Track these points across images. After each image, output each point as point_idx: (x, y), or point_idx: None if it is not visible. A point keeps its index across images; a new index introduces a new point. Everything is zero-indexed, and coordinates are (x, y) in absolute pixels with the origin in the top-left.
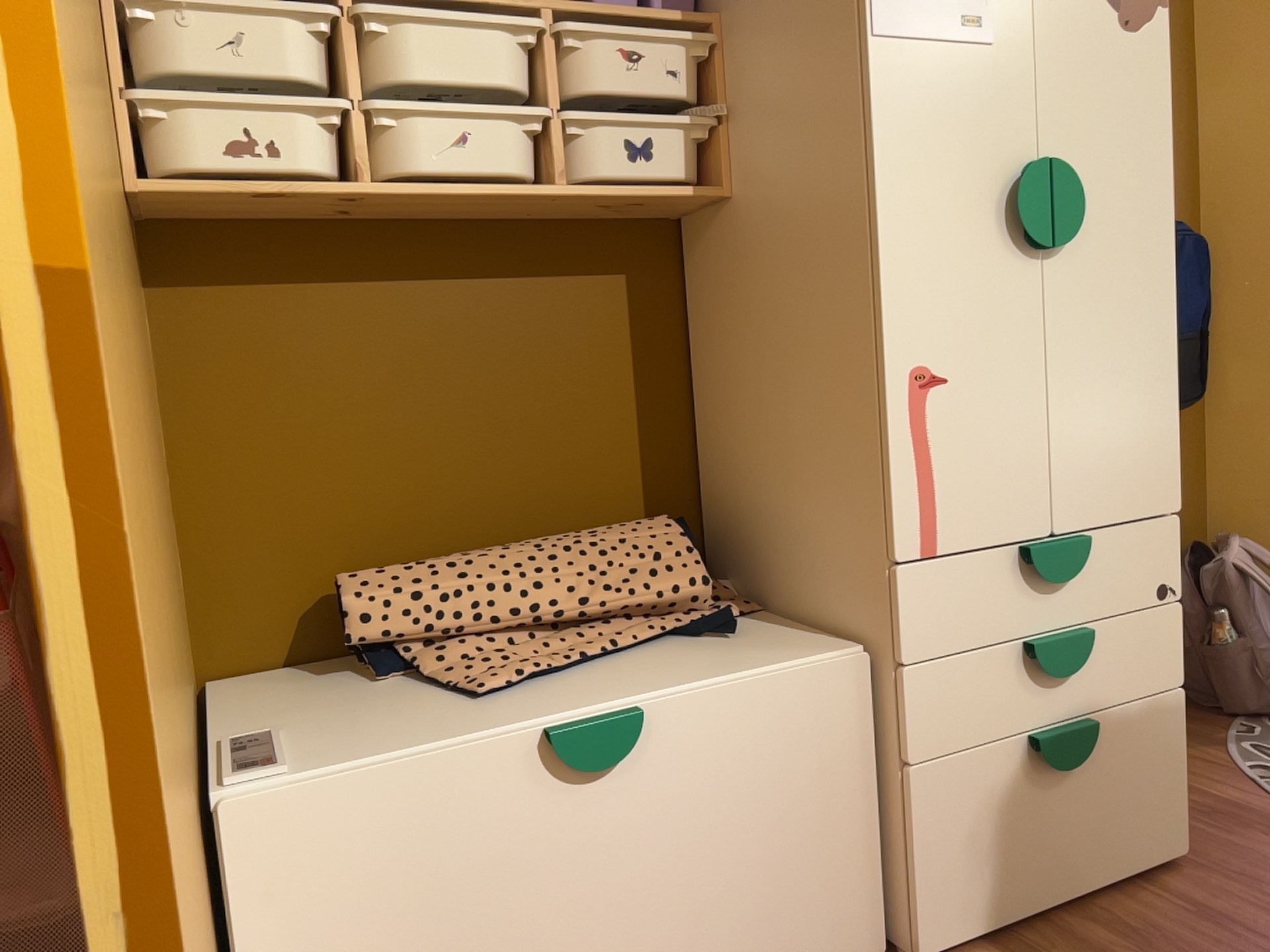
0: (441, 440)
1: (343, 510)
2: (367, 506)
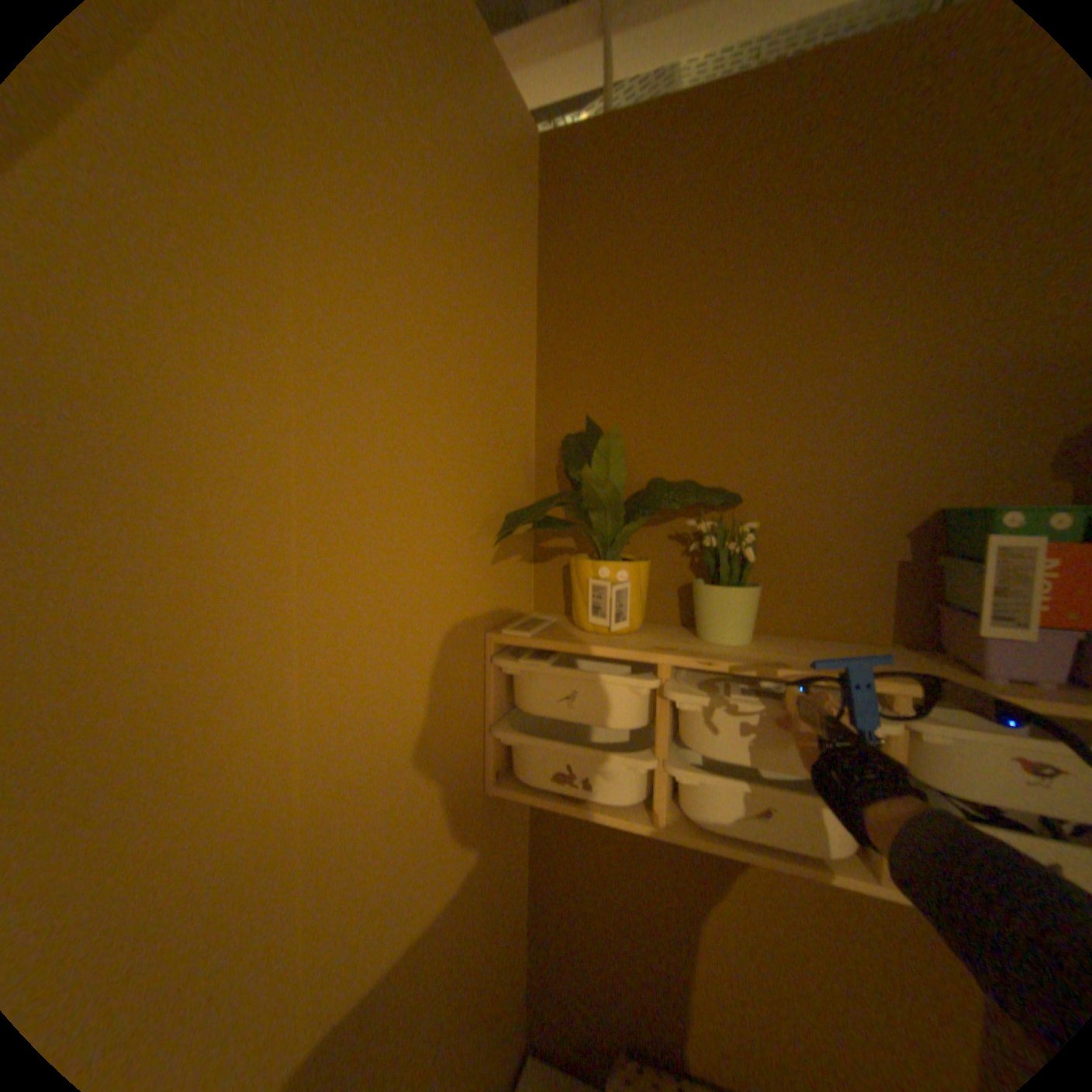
0: (729, 974)
1: (637, 987)
2: (656, 995)
